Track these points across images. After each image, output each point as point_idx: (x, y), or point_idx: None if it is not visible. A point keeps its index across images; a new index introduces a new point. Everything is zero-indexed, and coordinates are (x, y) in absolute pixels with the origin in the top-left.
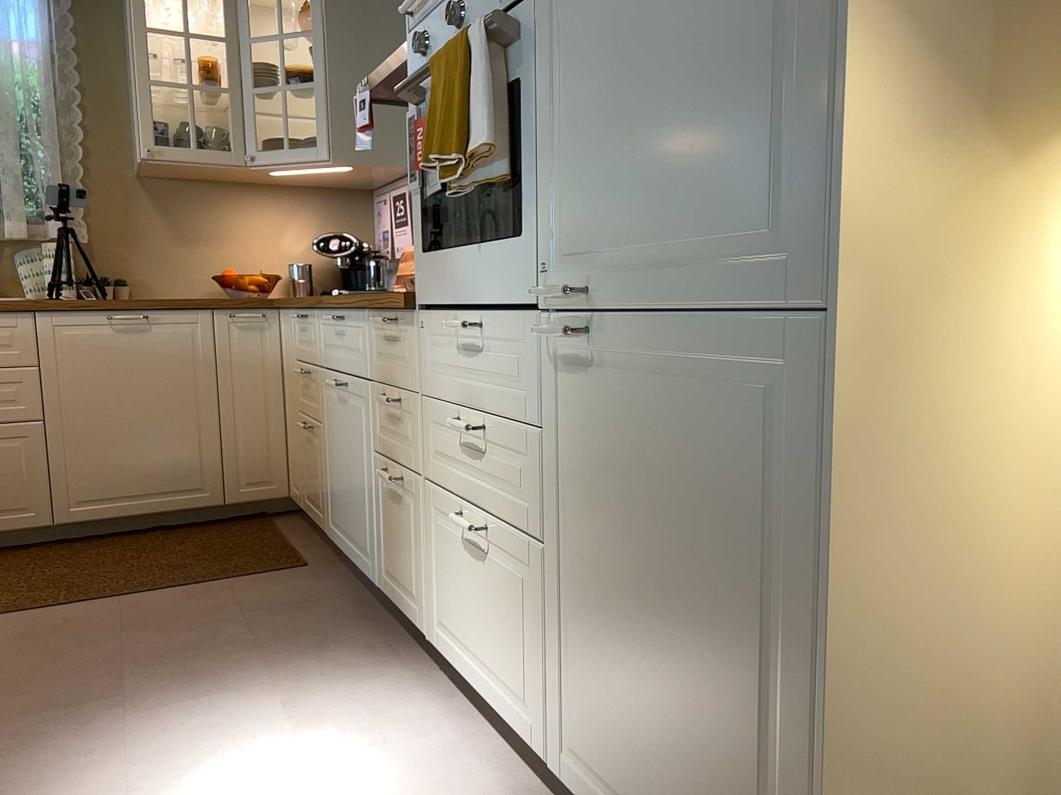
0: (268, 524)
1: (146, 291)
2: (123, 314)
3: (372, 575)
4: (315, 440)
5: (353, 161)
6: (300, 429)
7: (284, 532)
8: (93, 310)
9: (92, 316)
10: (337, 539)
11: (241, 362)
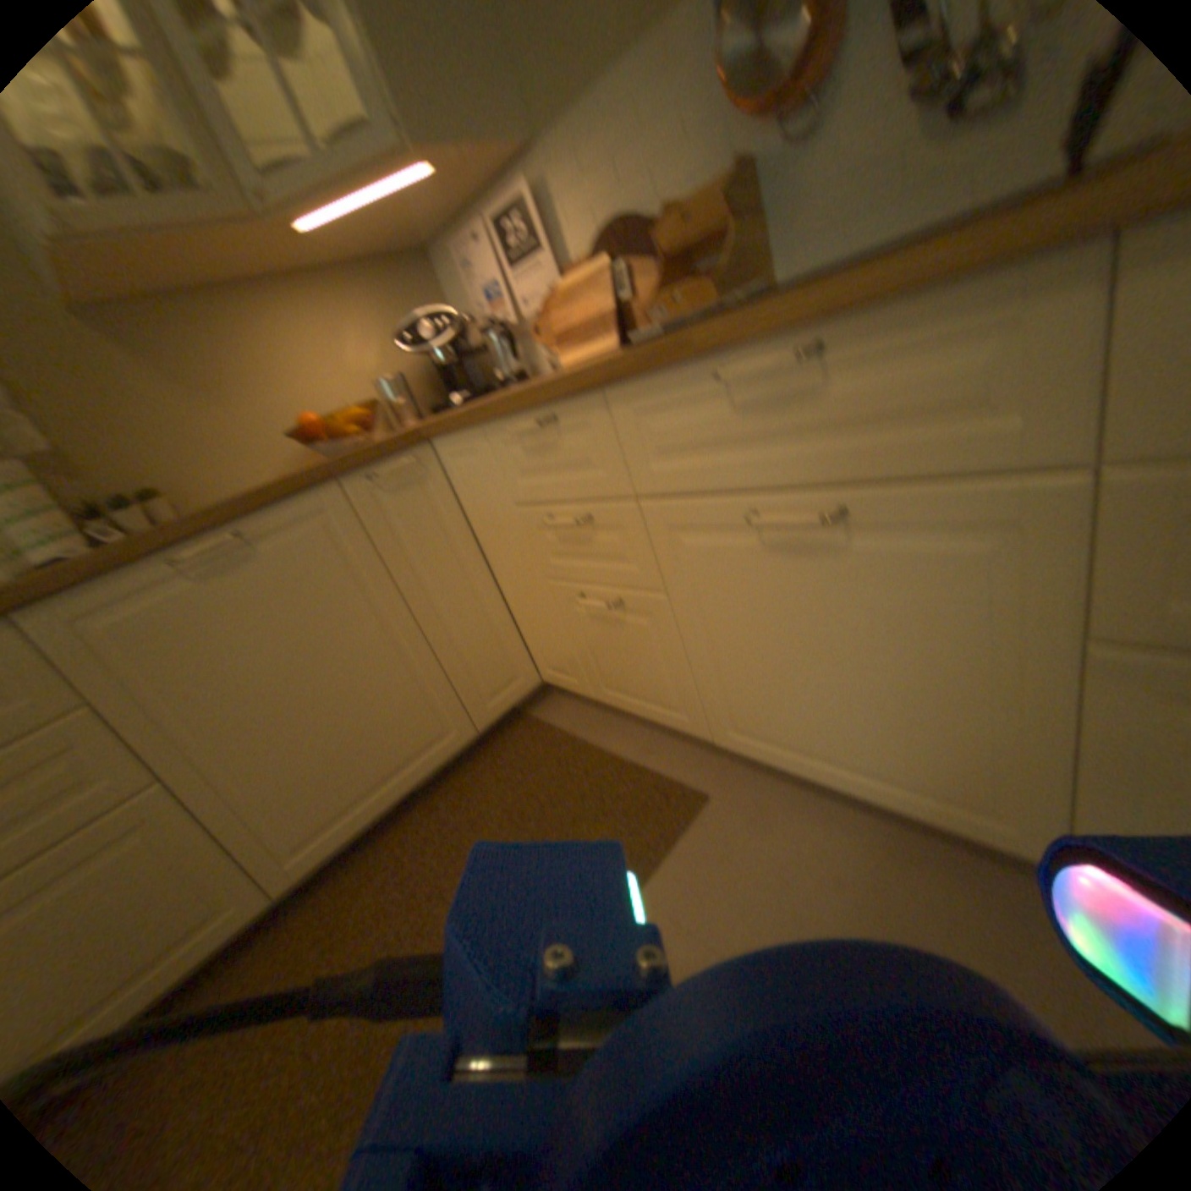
0: (537, 724)
1: (190, 490)
2: (187, 541)
3: (1019, 843)
4: (633, 615)
5: (439, 135)
6: (560, 602)
7: (576, 731)
8: (125, 556)
9: (131, 569)
10: (769, 754)
11: (413, 540)
